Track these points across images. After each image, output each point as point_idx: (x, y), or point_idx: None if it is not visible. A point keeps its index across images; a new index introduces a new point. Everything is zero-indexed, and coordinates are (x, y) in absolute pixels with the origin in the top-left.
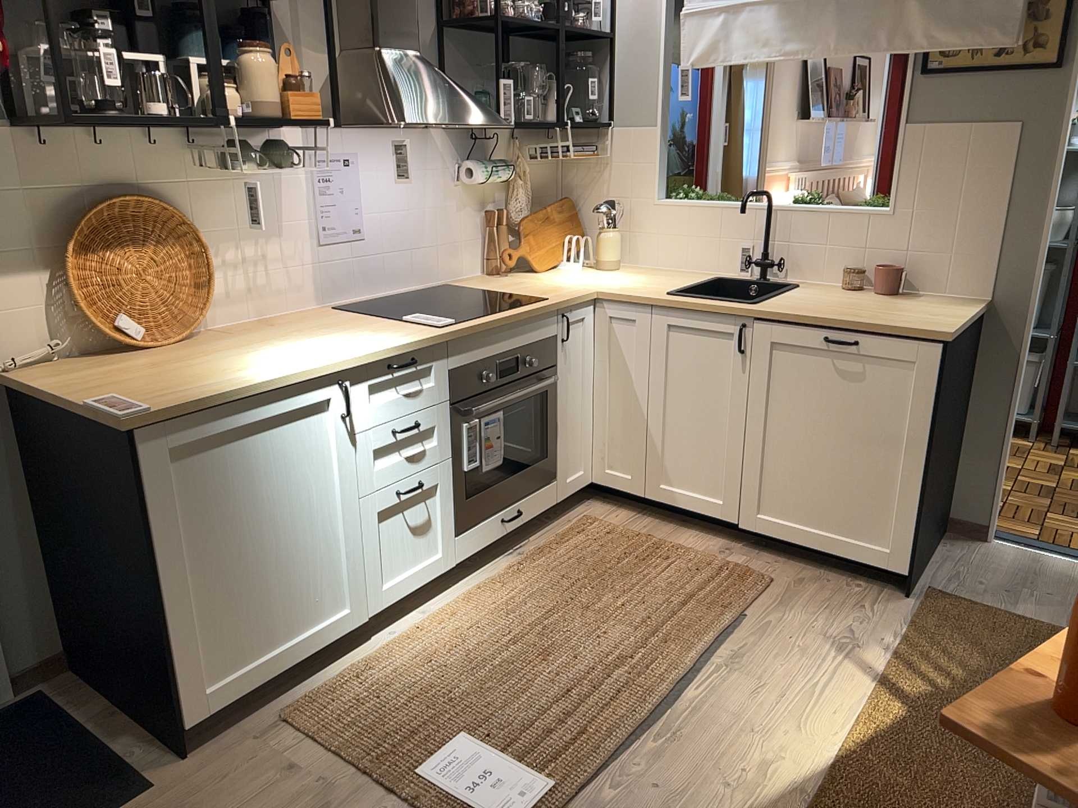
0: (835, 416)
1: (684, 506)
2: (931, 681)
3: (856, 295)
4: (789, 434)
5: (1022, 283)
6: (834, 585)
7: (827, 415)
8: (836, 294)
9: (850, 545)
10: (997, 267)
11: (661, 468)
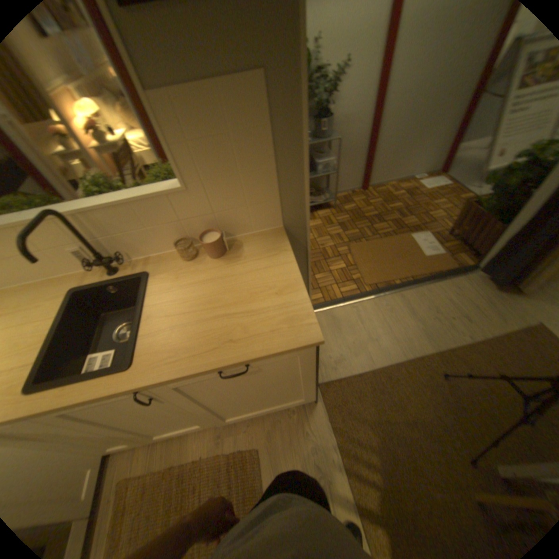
0: (247, 389)
1: (173, 438)
2: (372, 487)
3: (198, 272)
4: (220, 403)
5: (297, 212)
6: (282, 426)
7: (241, 391)
8: (183, 281)
9: (280, 408)
10: (279, 207)
11: (142, 439)
